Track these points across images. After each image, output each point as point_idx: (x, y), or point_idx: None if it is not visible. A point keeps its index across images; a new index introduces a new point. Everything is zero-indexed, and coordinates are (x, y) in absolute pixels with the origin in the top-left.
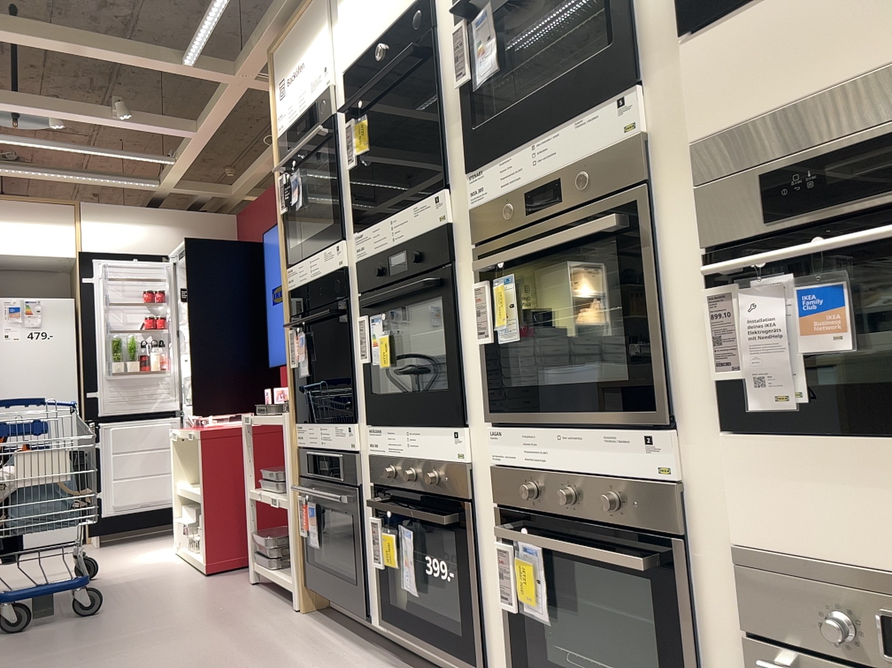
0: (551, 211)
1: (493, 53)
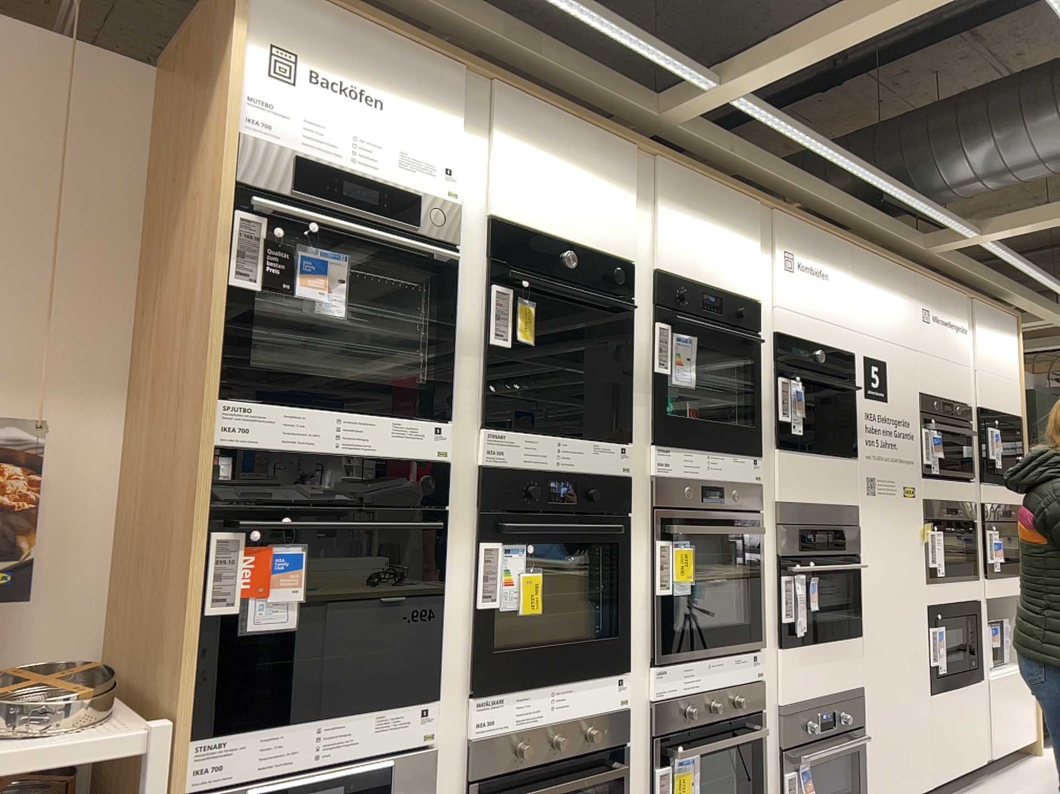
0: (708, 502)
1: (689, 374)
